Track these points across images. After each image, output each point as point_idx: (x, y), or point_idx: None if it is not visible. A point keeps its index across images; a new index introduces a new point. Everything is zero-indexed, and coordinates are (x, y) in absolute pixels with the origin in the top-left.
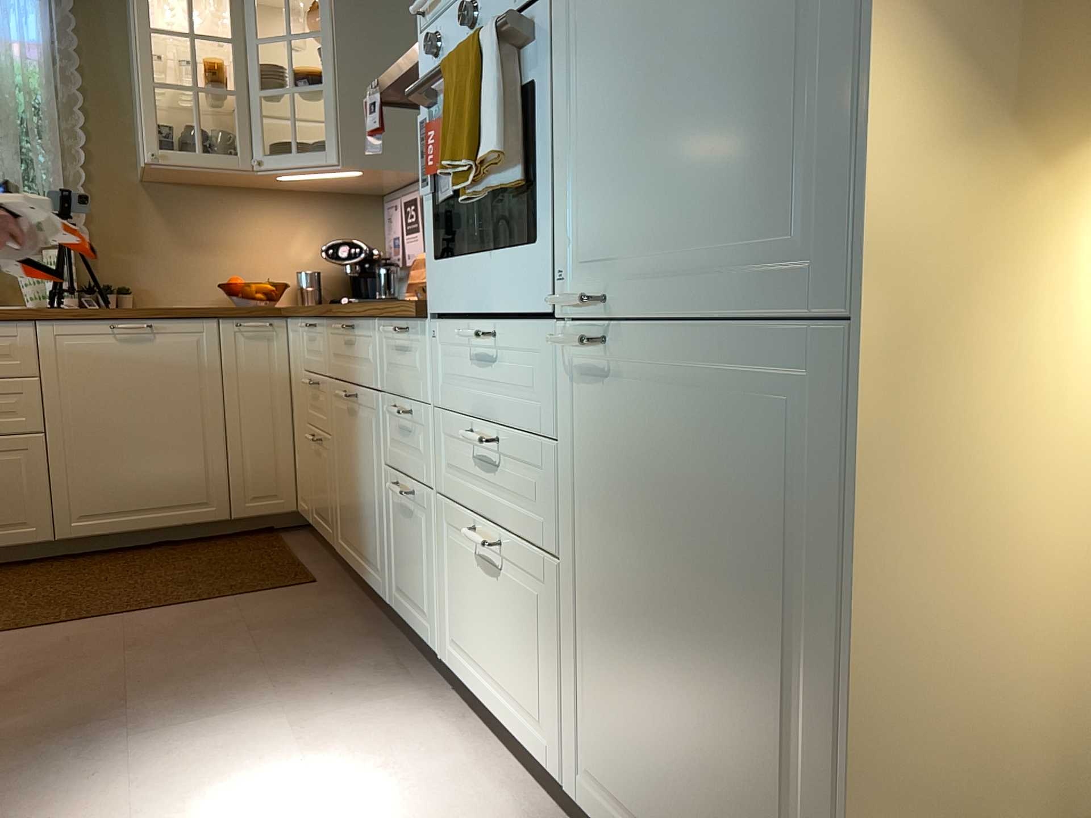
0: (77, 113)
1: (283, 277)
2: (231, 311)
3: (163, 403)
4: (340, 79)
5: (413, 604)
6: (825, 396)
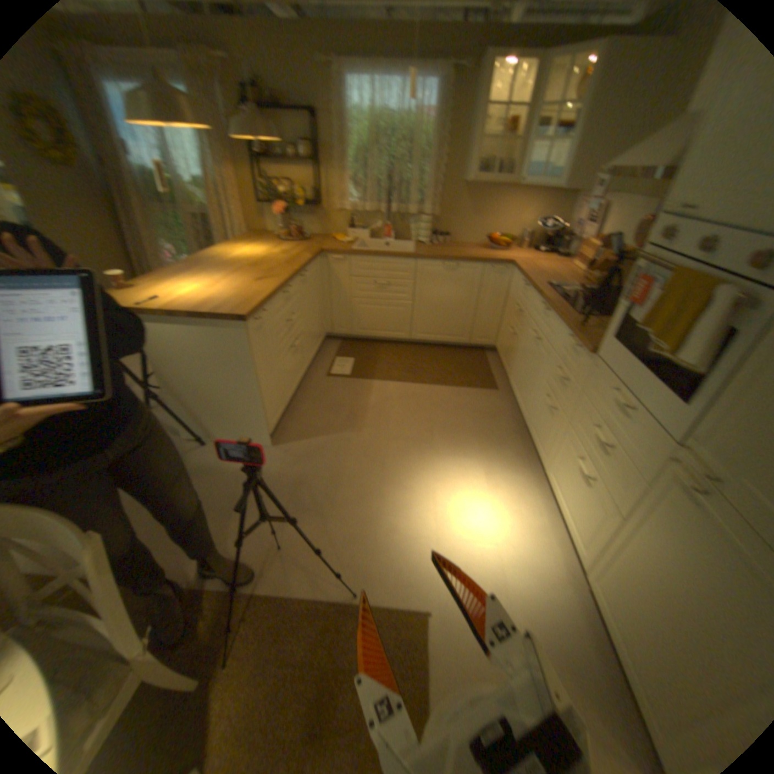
0: (446, 148)
1: (516, 232)
2: (492, 262)
3: (455, 297)
4: (584, 134)
5: (540, 441)
6: None
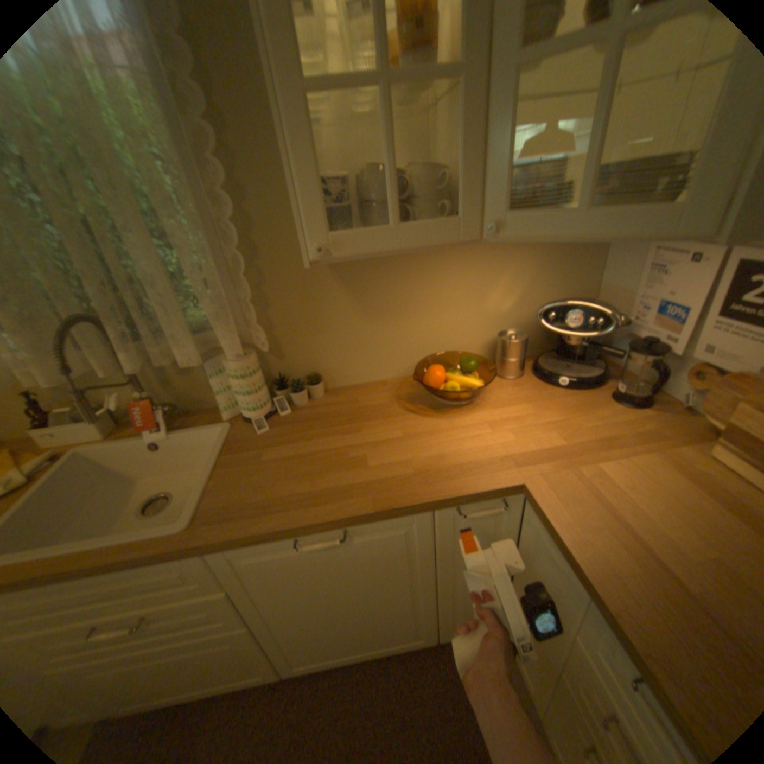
0: (212, 159)
1: (477, 333)
2: (455, 501)
3: (369, 589)
4: None
5: None
6: None
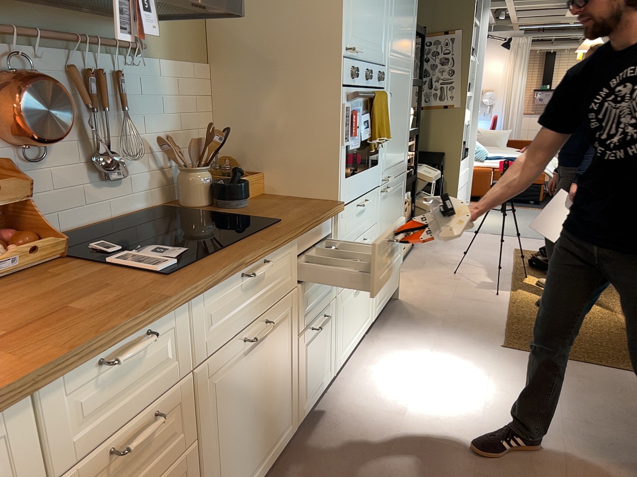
0: None
1: None
2: None
3: None
4: None
5: (318, 382)
6: (403, 183)
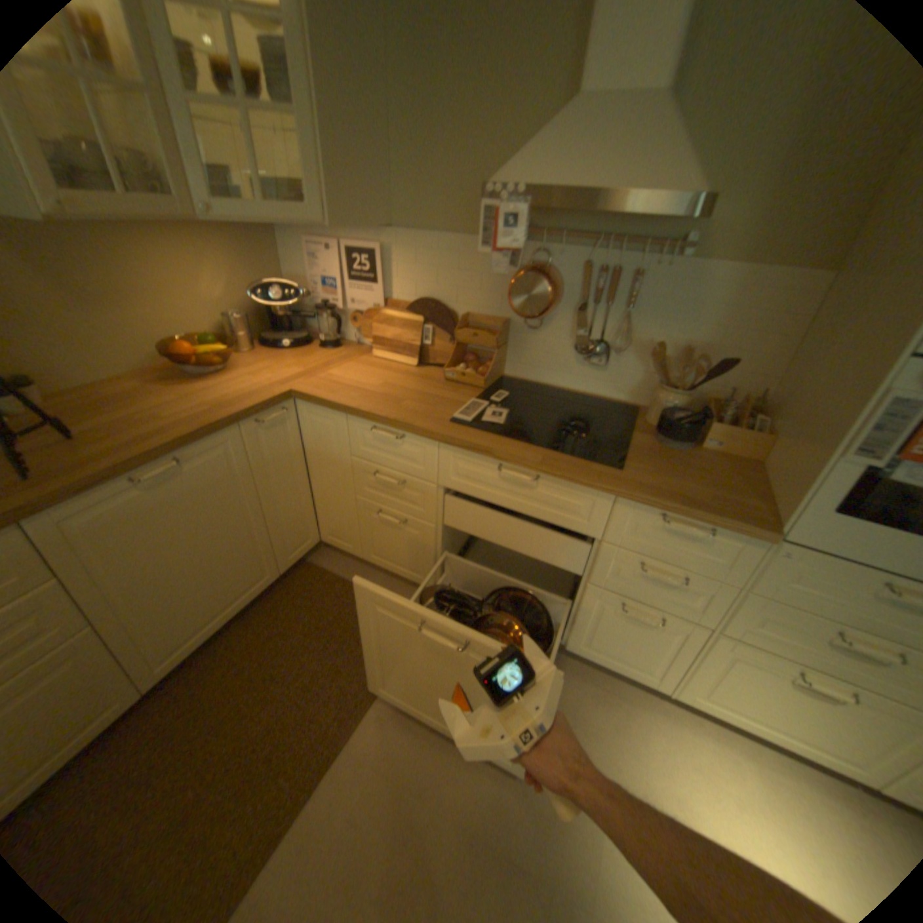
0: None
1: (201, 319)
2: (252, 410)
3: (209, 525)
4: (309, 100)
5: (625, 662)
6: None
